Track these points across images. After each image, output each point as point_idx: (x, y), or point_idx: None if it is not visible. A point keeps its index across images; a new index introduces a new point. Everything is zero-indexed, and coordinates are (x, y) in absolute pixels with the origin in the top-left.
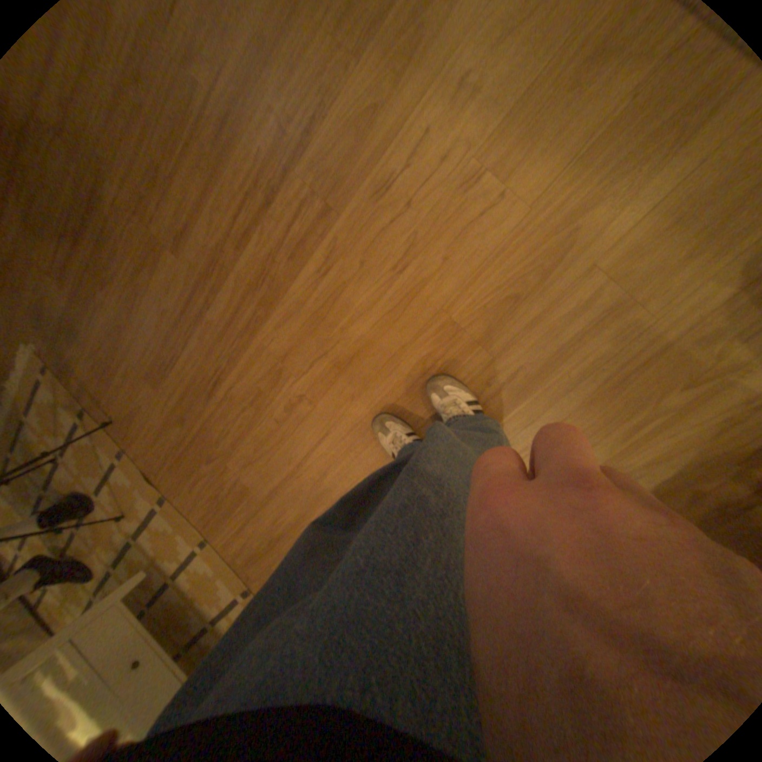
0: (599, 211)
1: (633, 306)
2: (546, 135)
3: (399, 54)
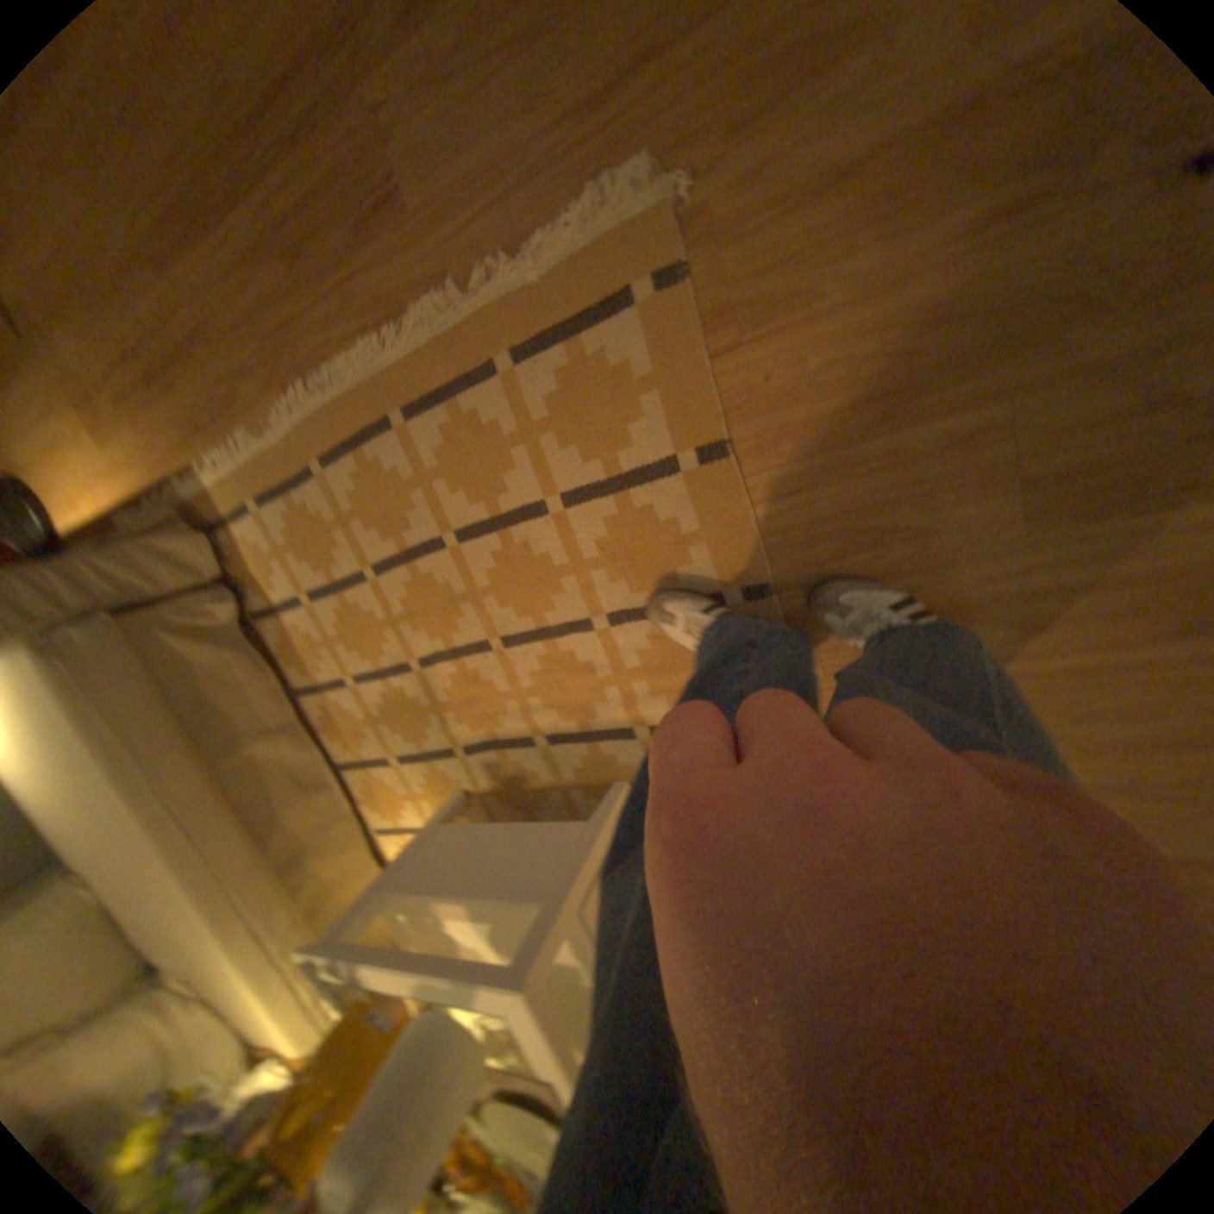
0: None
1: None
2: None
3: None
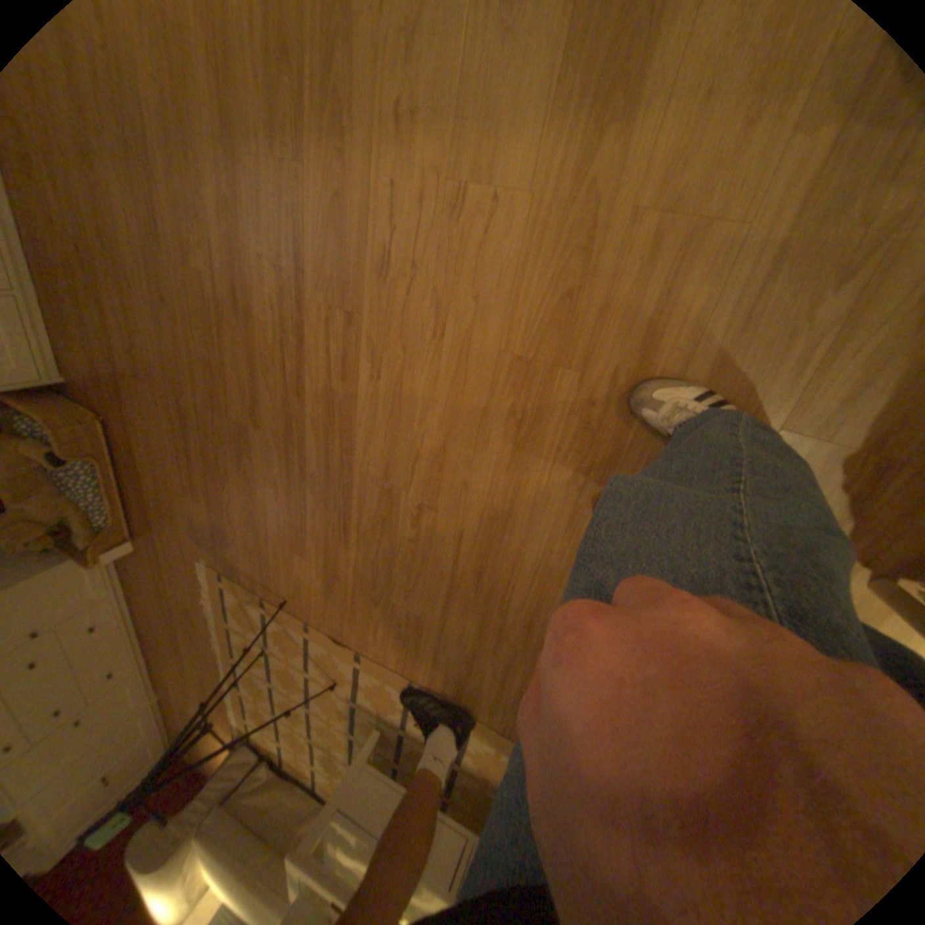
0: (607, 143)
1: (709, 223)
2: (504, 103)
3: (328, 128)
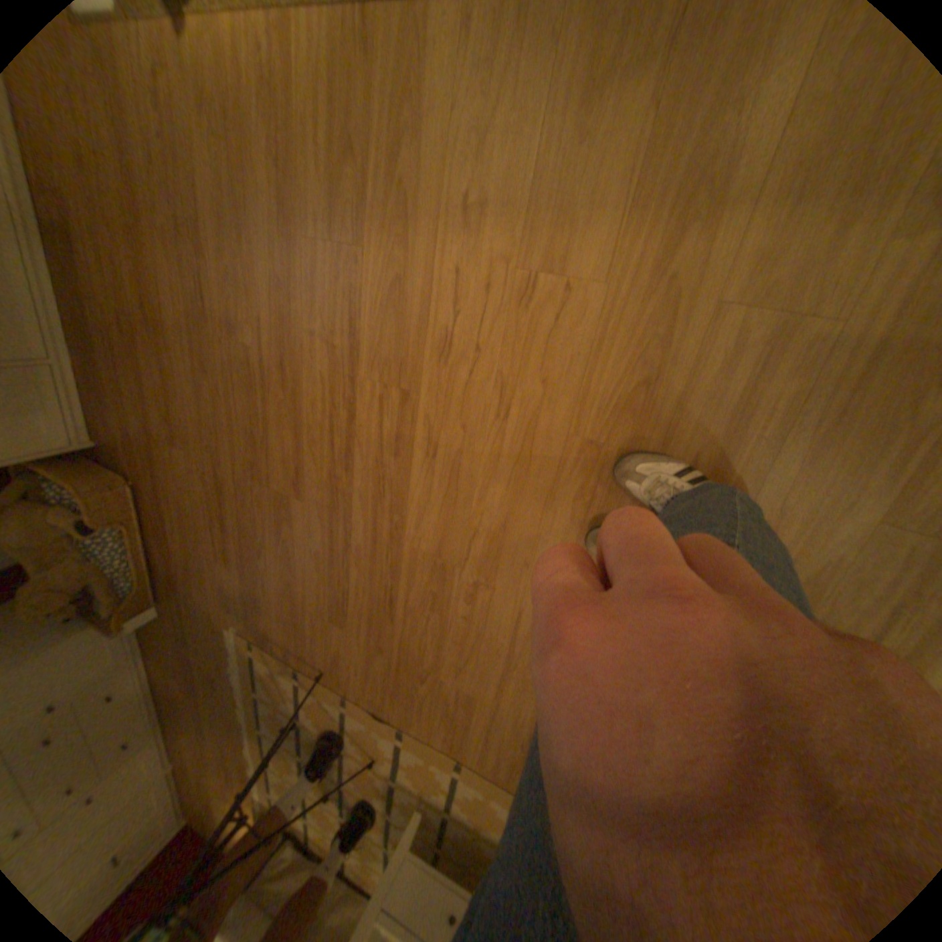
0: (689, 239)
1: (800, 318)
2: (580, 199)
3: (391, 216)
